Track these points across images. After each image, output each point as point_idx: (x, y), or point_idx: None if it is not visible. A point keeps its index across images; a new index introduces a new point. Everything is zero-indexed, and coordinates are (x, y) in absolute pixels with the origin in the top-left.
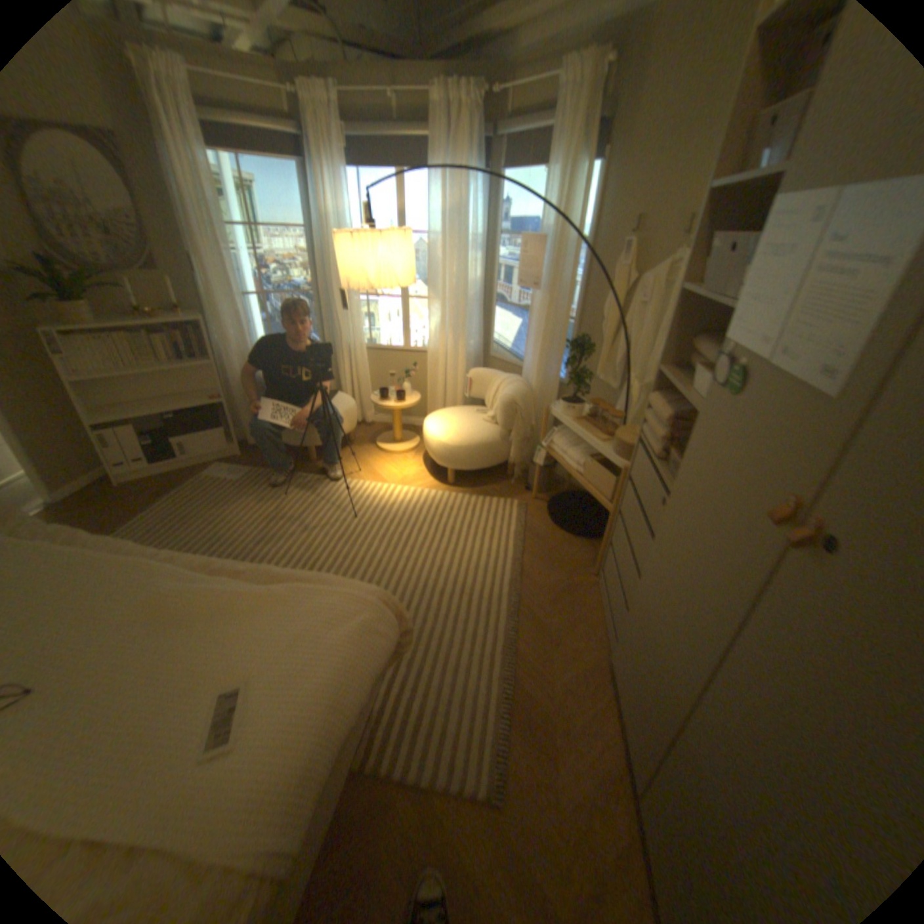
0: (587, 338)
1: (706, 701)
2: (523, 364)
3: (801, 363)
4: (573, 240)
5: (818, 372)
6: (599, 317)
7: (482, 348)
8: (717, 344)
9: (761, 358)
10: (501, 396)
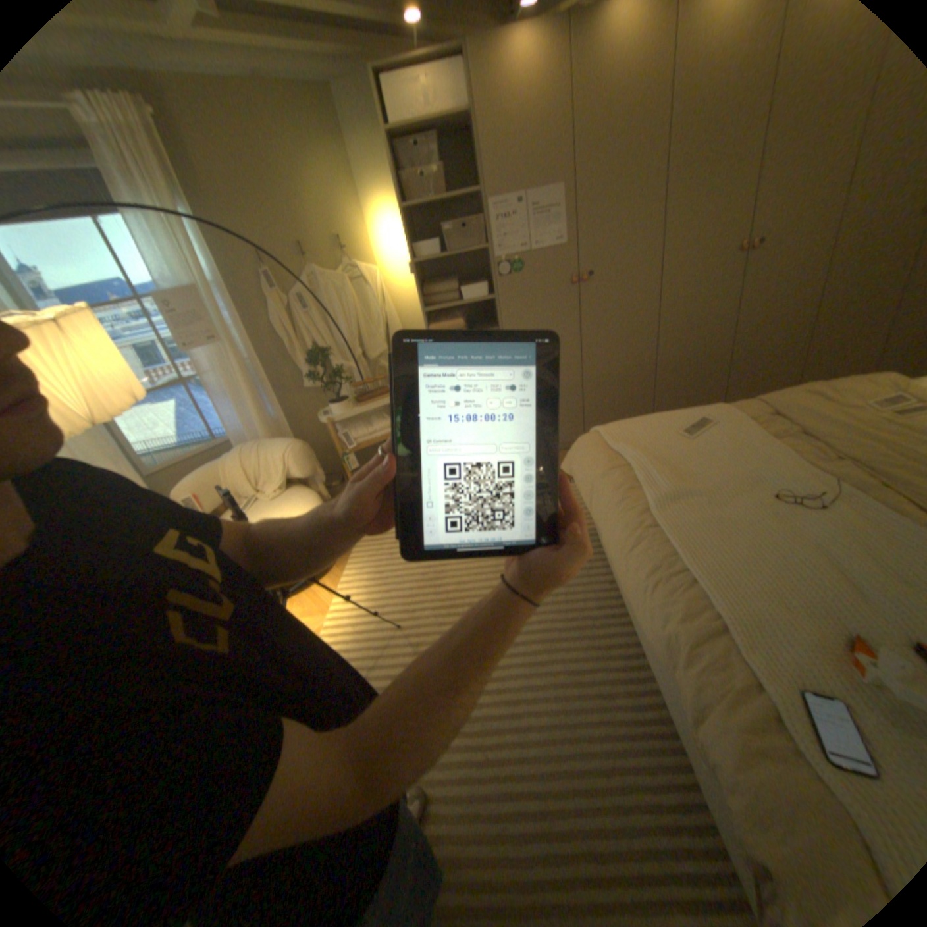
0: (310, 350)
1: (583, 361)
2: (227, 434)
3: (545, 243)
4: (207, 286)
5: (553, 242)
6: (270, 345)
7: (130, 474)
8: (443, 283)
9: (524, 253)
10: (283, 452)
